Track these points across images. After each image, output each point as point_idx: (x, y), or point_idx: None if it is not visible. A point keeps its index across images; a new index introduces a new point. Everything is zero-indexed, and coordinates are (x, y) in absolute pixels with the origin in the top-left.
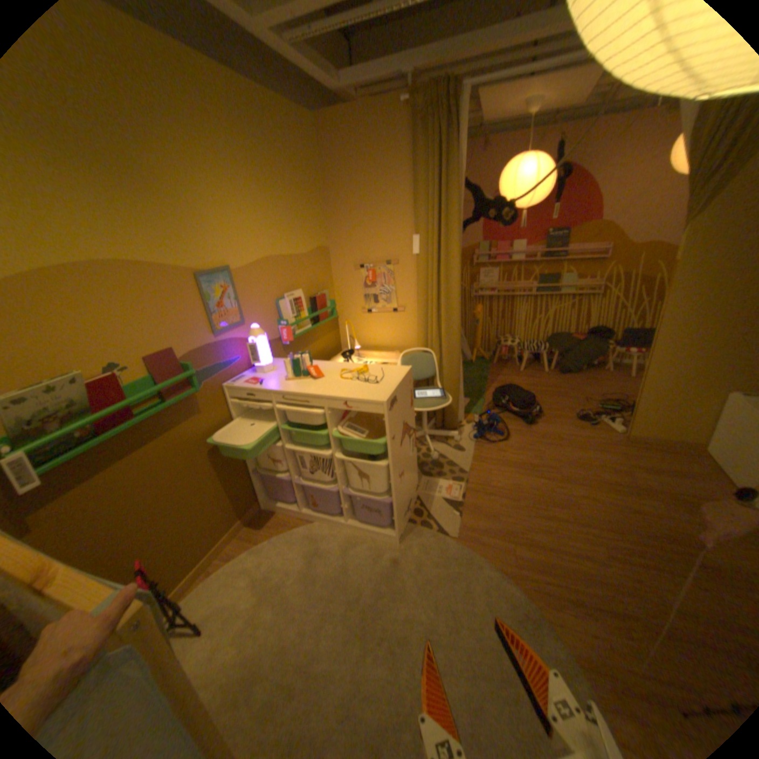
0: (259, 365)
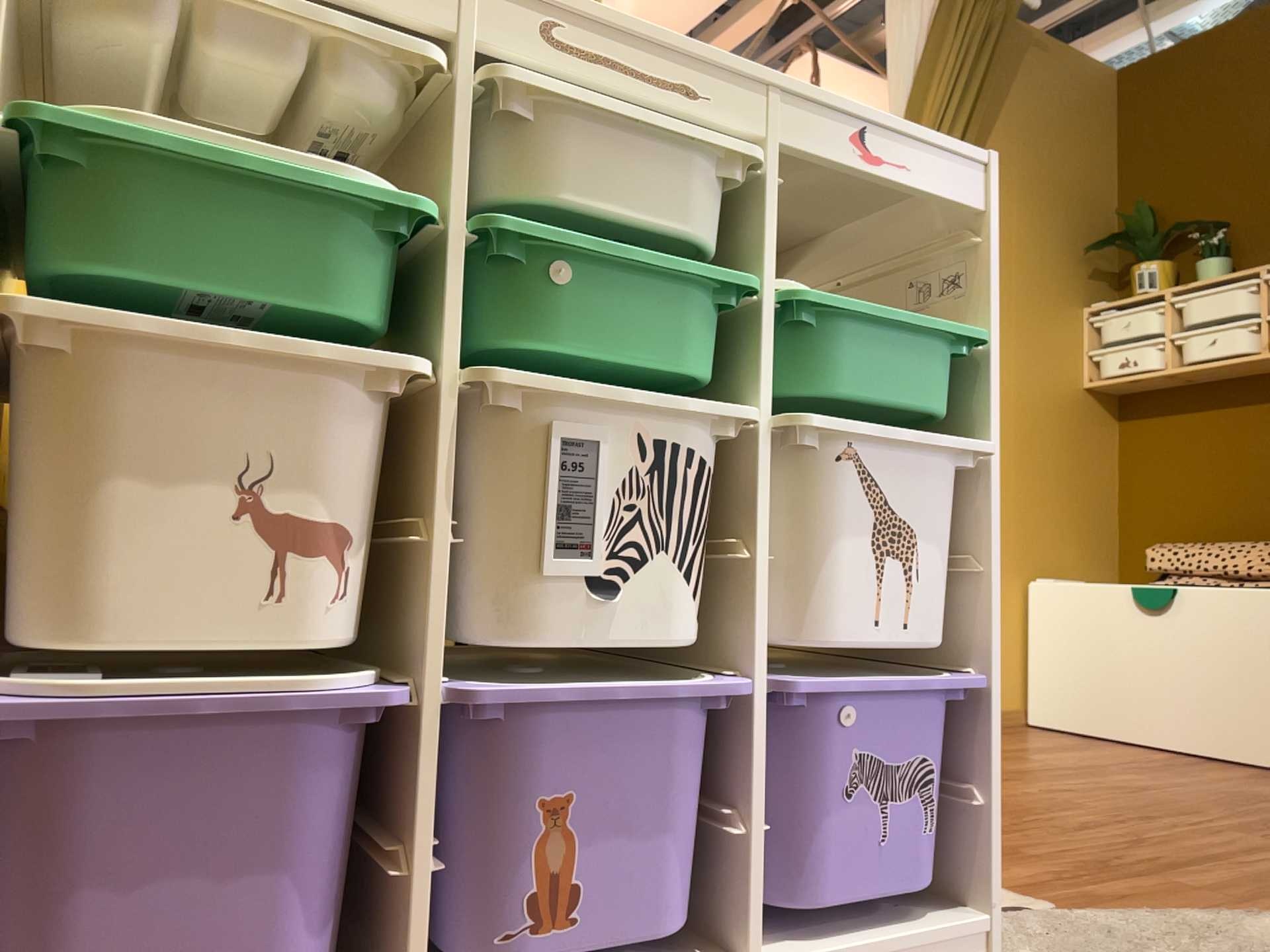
0: None
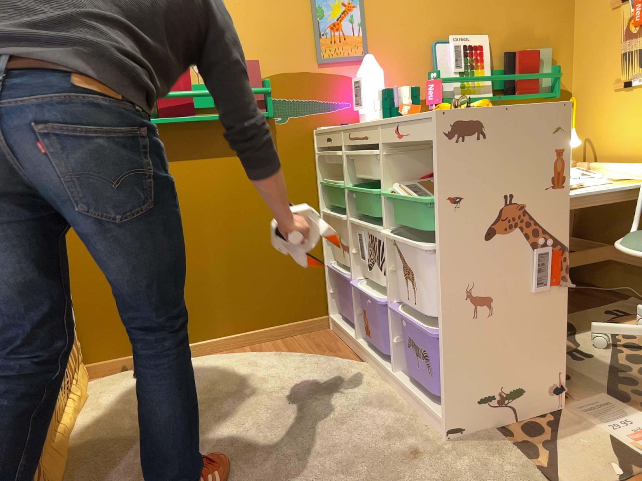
0: (363, 112)
